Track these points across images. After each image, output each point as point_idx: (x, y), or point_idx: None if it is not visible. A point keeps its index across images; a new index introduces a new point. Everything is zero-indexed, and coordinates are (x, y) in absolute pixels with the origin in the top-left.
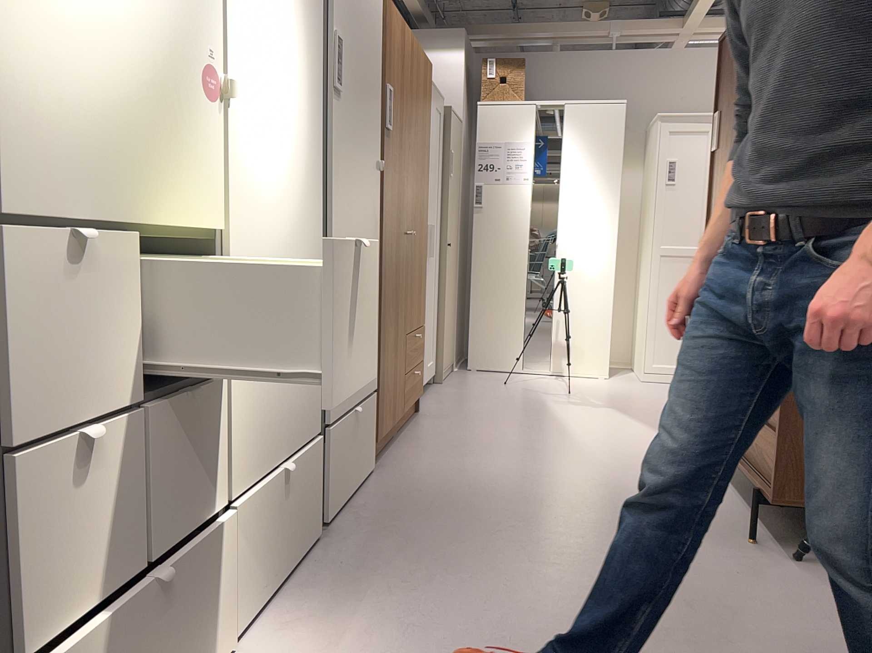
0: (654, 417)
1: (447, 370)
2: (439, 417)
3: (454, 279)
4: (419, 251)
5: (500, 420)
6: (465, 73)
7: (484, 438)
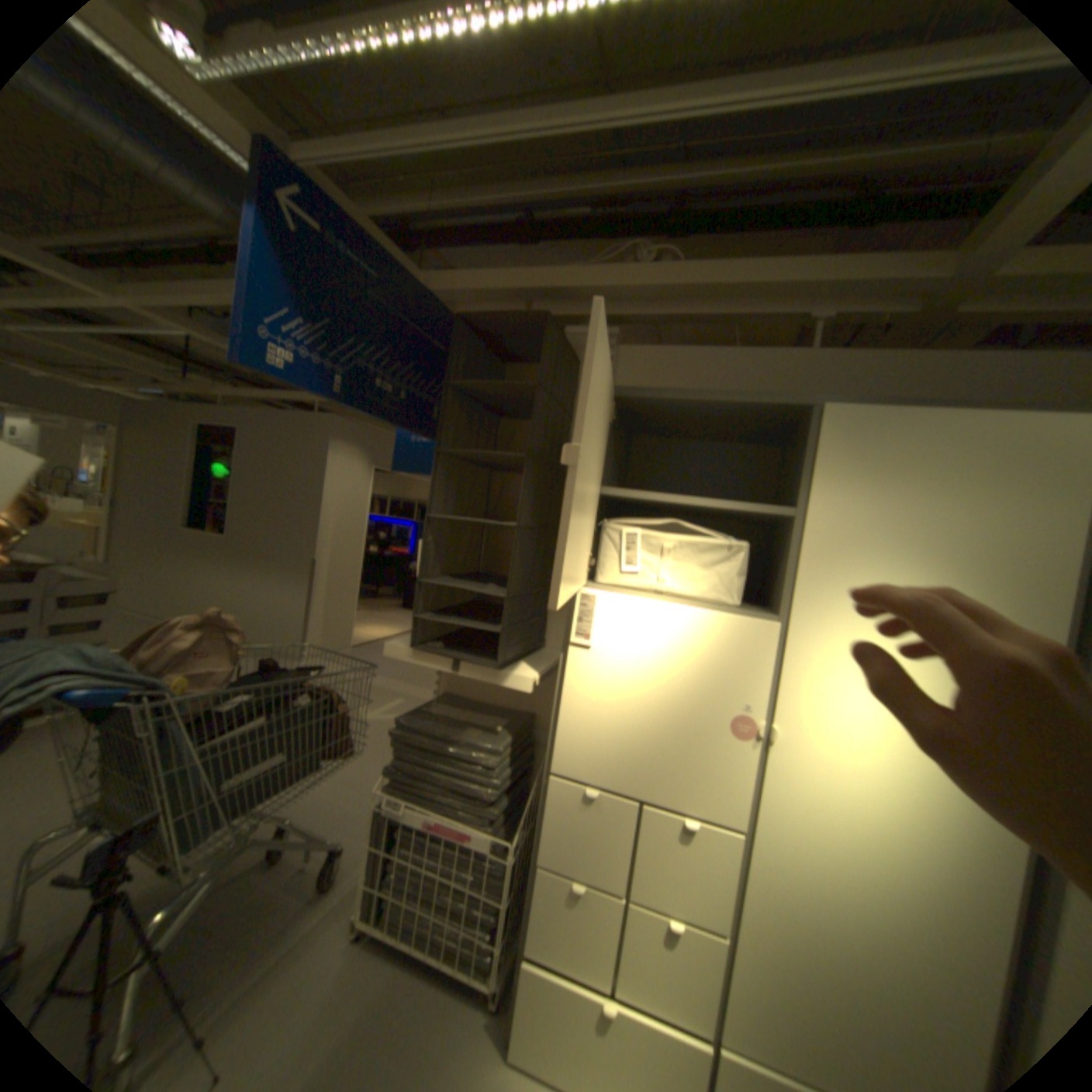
0: None
1: None
2: None
3: None
4: None
5: None
6: None
7: None
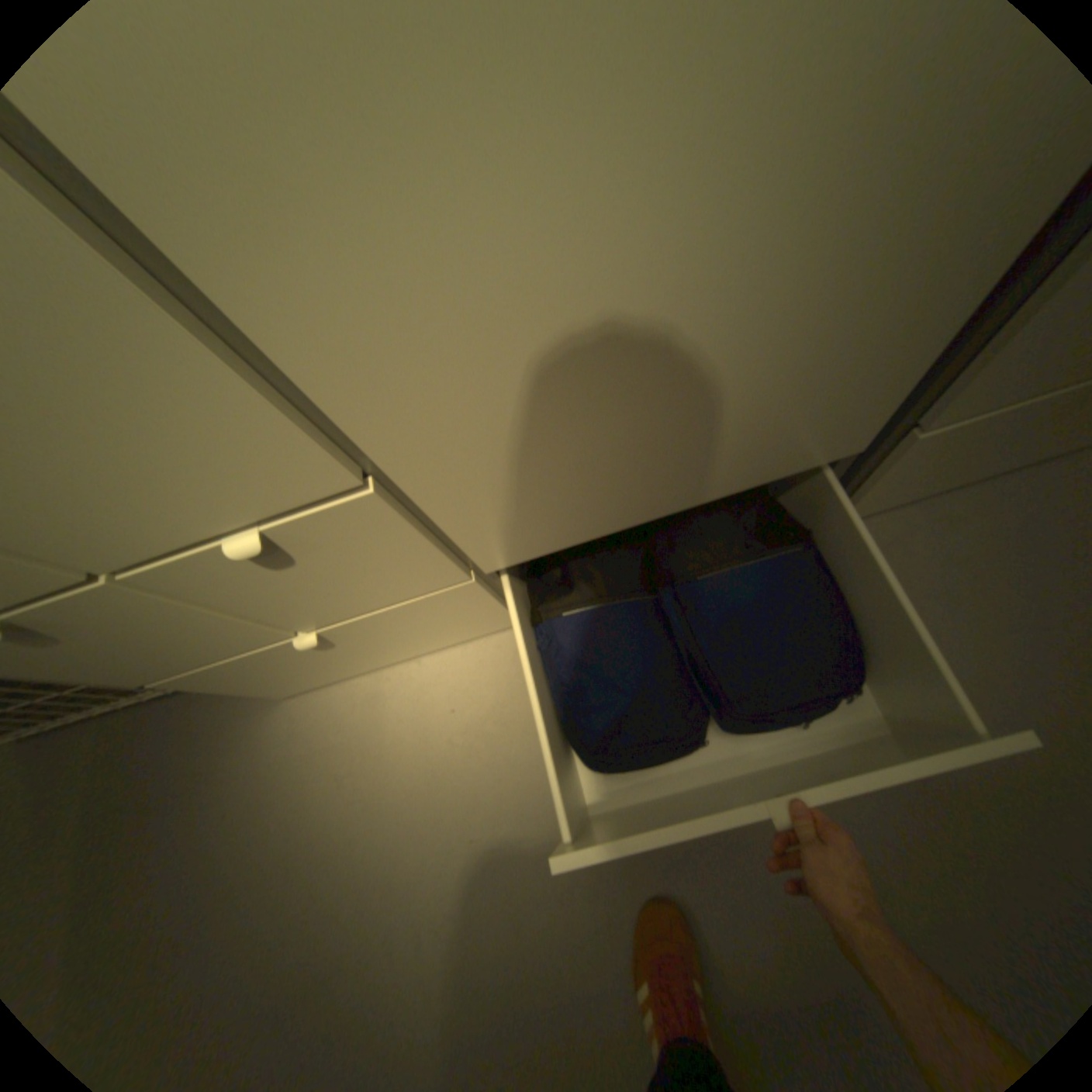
0: None
1: None
2: None
3: None
4: None
5: None
6: None
7: None
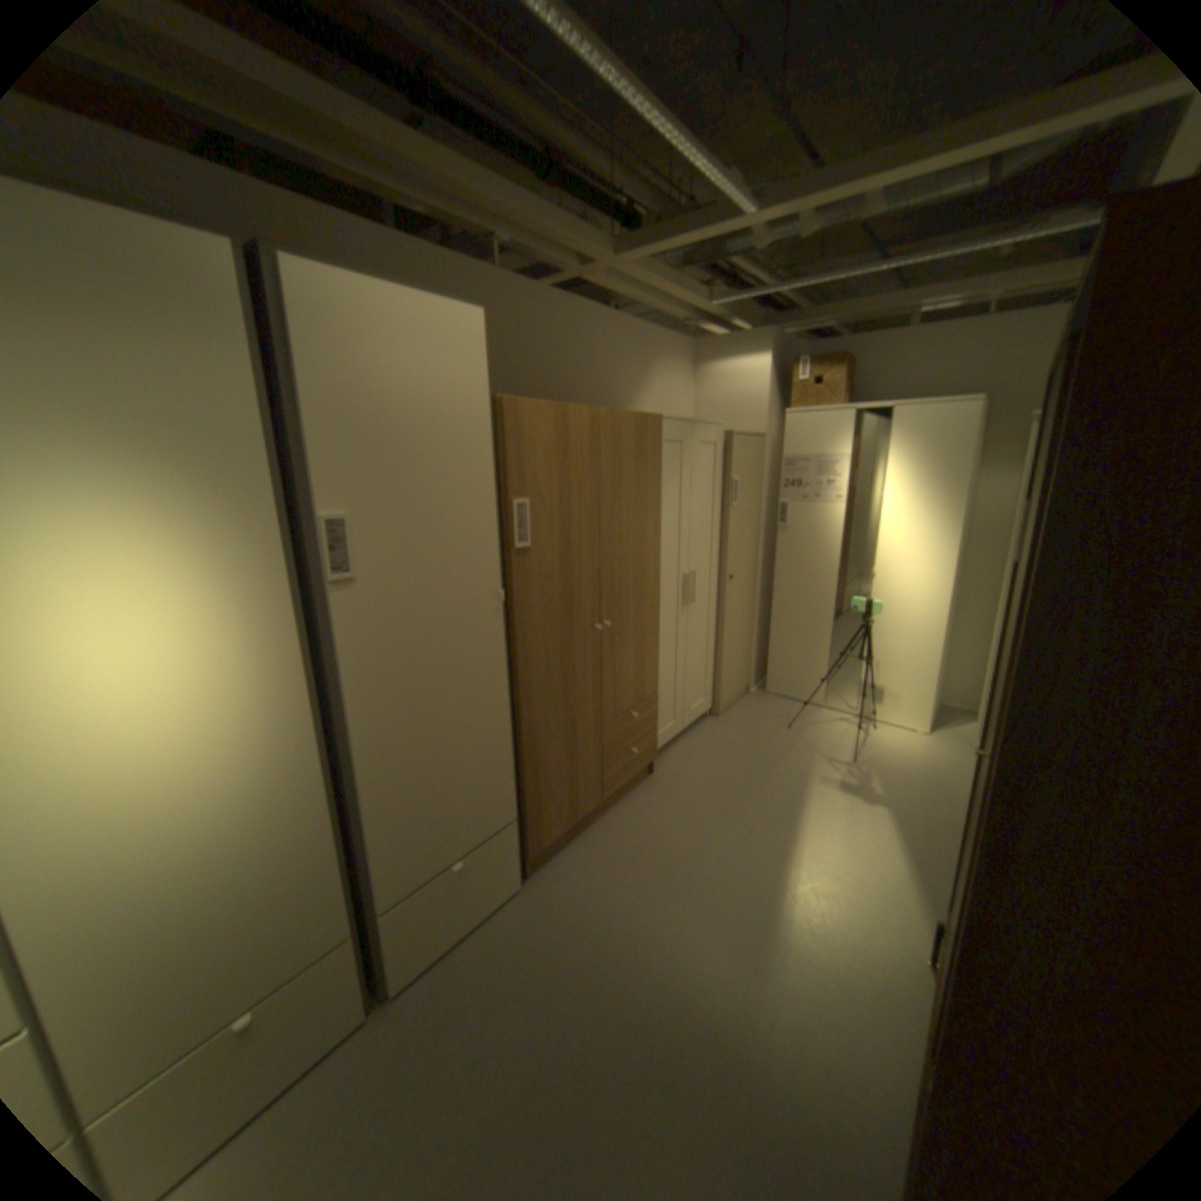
0: (939, 844)
1: (731, 700)
2: (671, 785)
3: (747, 606)
4: (638, 628)
5: (730, 808)
6: (774, 378)
7: (686, 844)
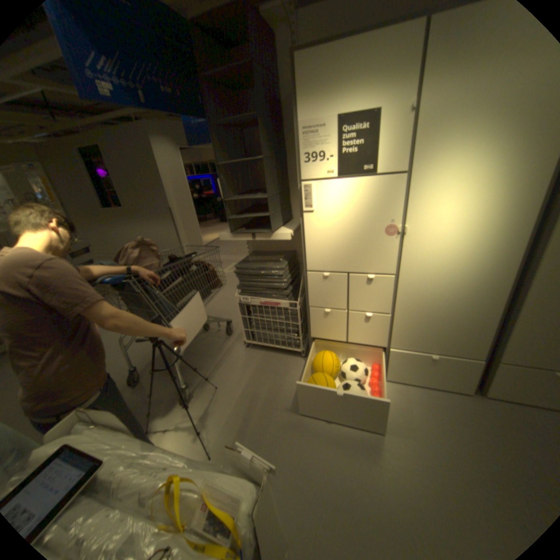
0: None
1: None
2: None
3: None
4: None
5: None
6: None
7: None
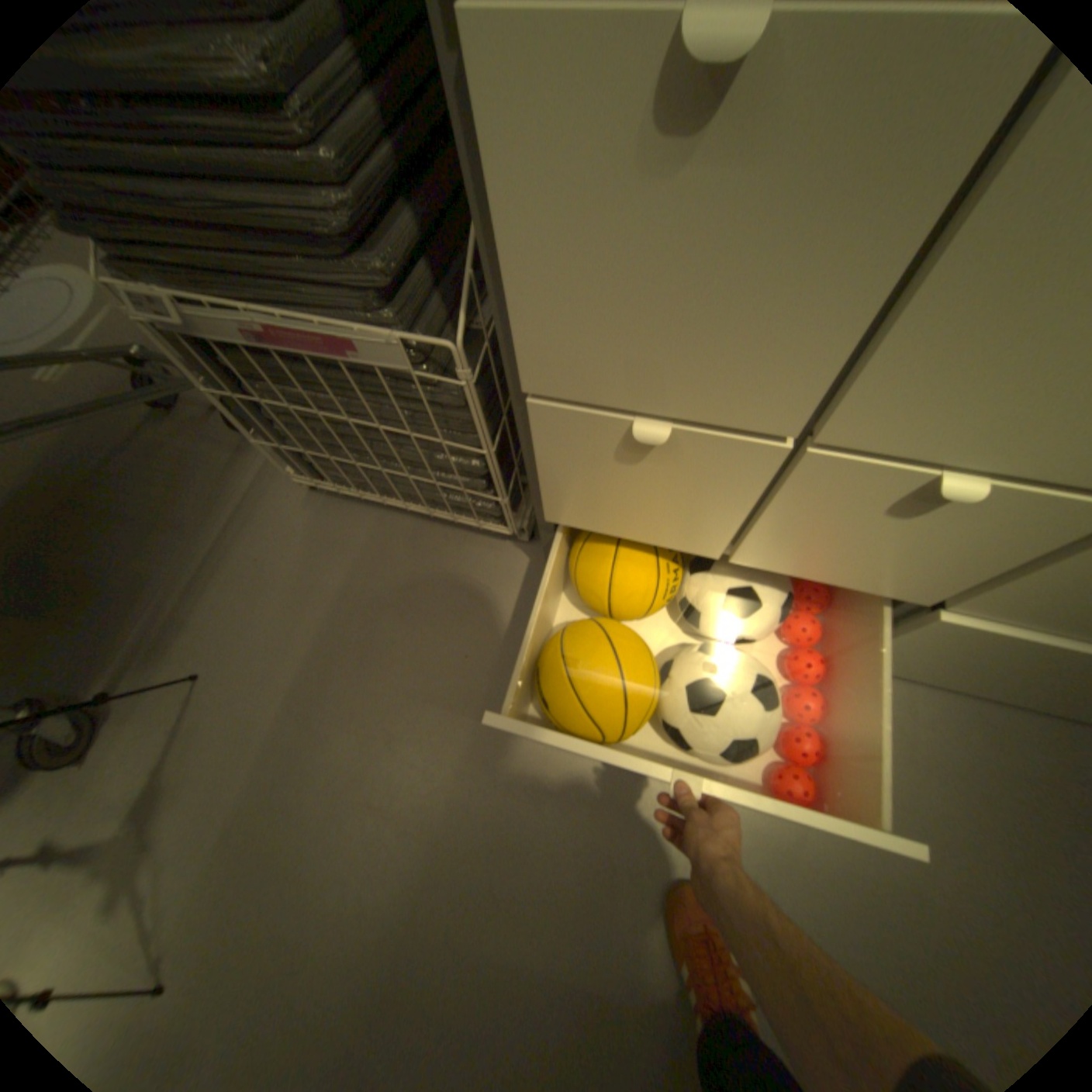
0: None
1: None
2: None
3: None
4: None
5: None
6: None
7: None
